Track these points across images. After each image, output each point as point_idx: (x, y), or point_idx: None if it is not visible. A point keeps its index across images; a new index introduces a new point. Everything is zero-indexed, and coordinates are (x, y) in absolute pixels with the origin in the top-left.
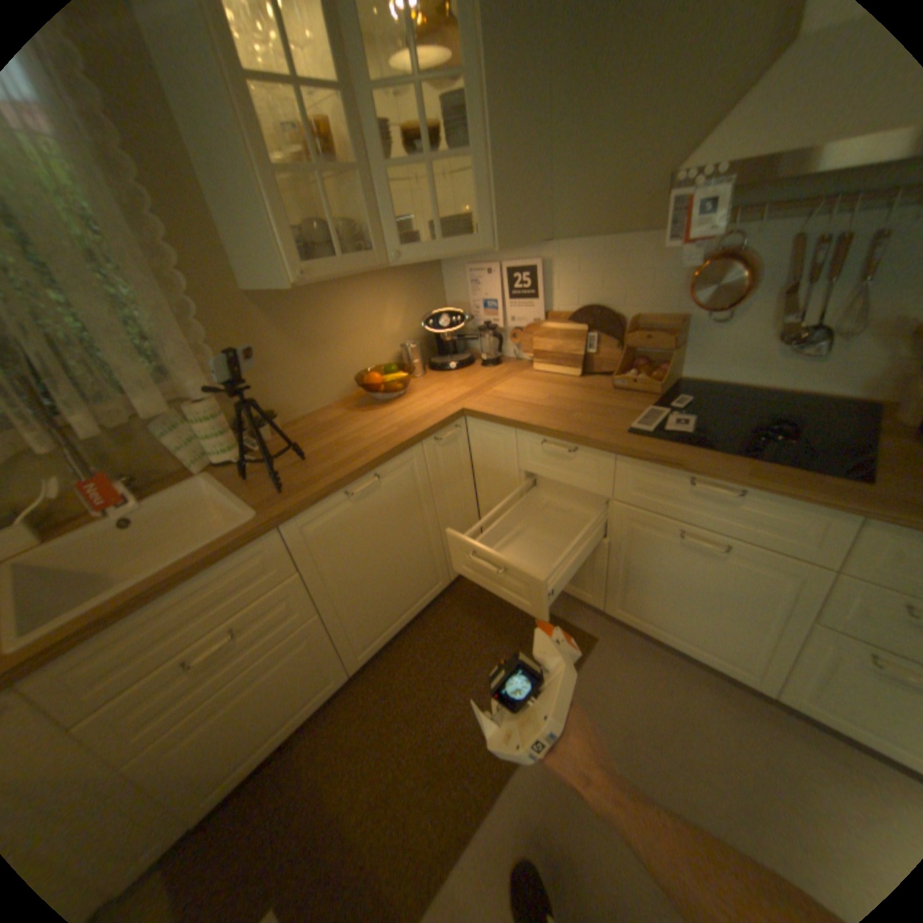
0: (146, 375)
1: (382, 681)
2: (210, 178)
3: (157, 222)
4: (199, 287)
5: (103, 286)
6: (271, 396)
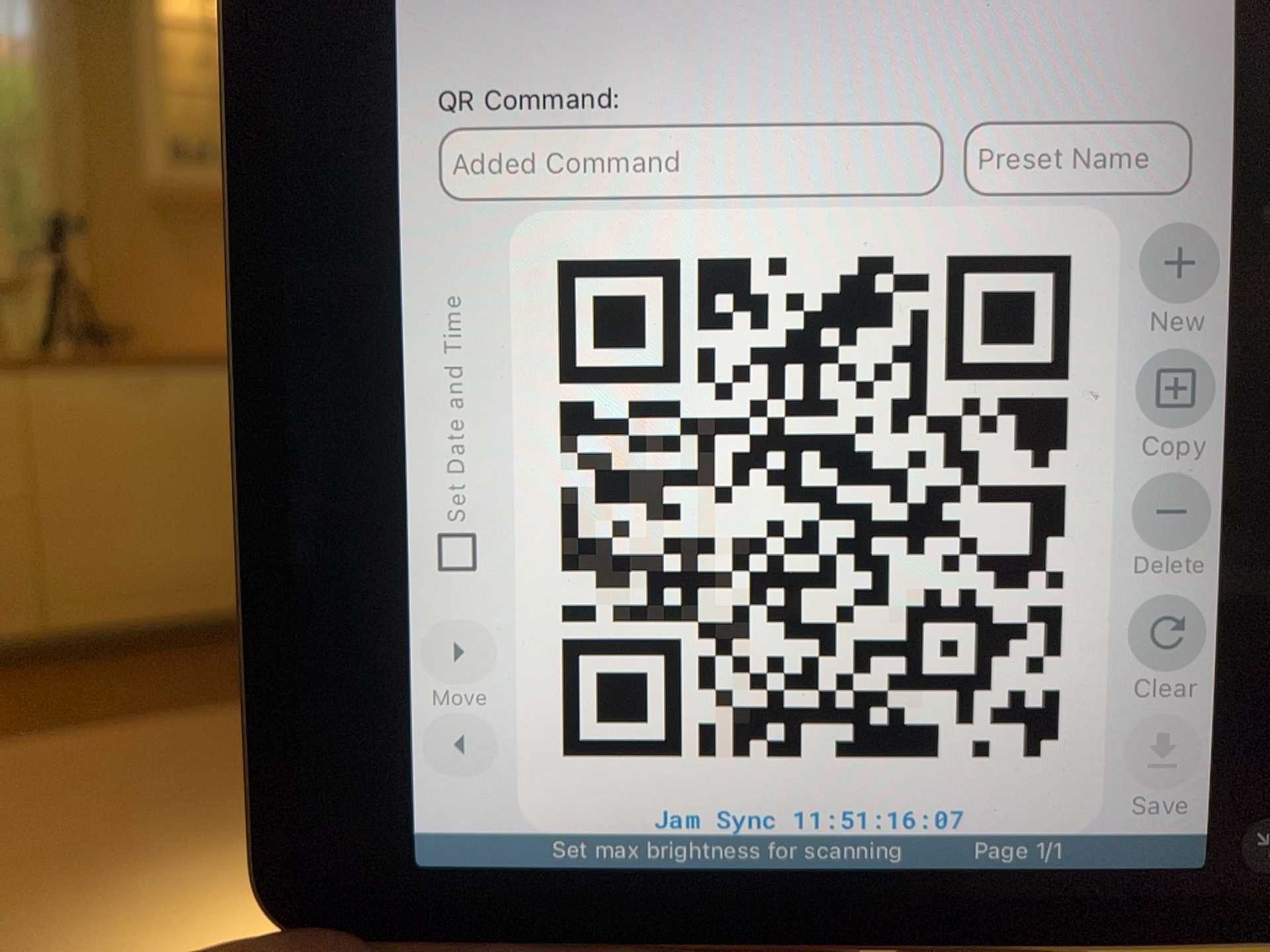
0: (0, 239)
1: (75, 666)
2: (136, 92)
3: (79, 122)
4: (97, 183)
5: (4, 161)
6: (136, 314)
